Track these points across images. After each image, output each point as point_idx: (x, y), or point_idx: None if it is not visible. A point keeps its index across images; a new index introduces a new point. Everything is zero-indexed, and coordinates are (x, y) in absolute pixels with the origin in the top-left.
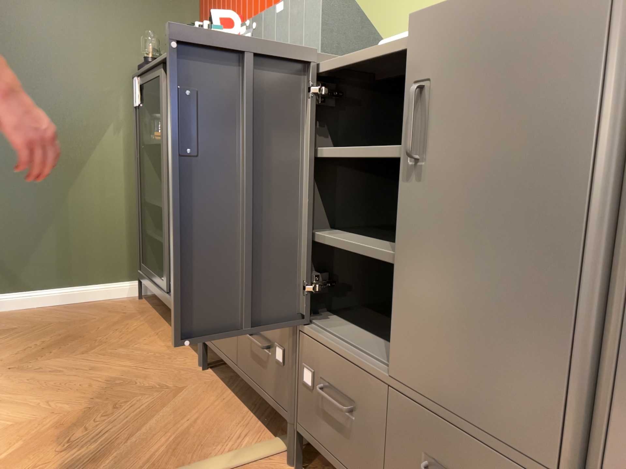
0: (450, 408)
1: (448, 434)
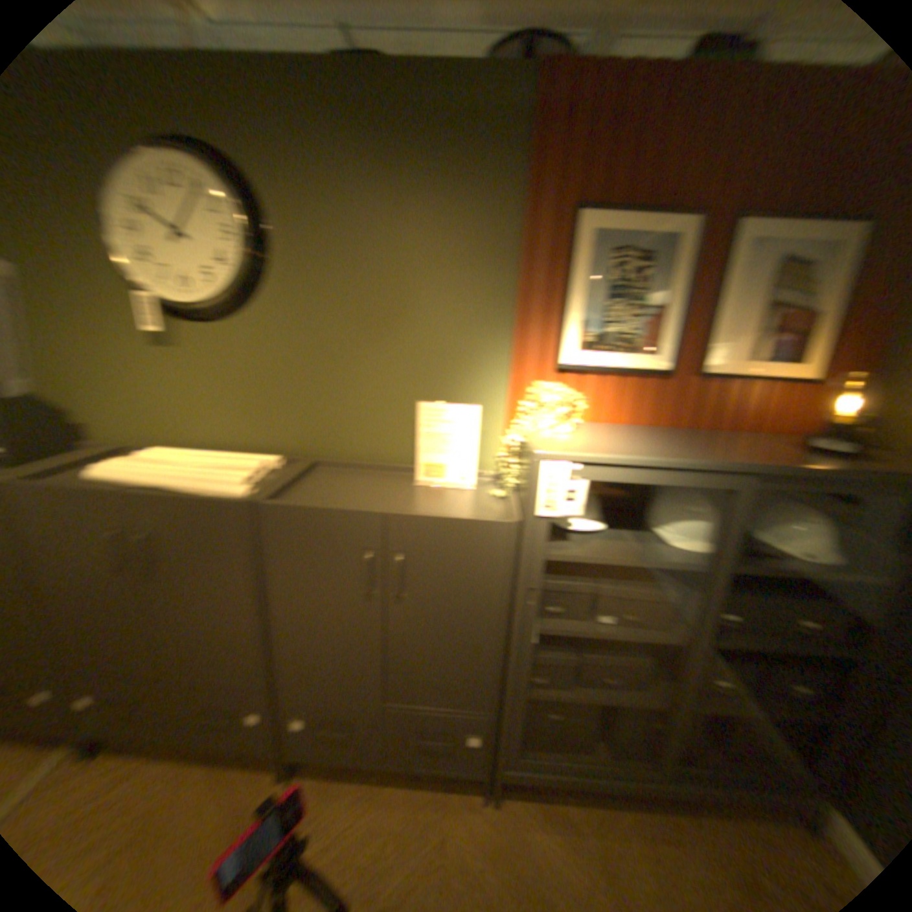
0: (201, 687)
1: (203, 698)
